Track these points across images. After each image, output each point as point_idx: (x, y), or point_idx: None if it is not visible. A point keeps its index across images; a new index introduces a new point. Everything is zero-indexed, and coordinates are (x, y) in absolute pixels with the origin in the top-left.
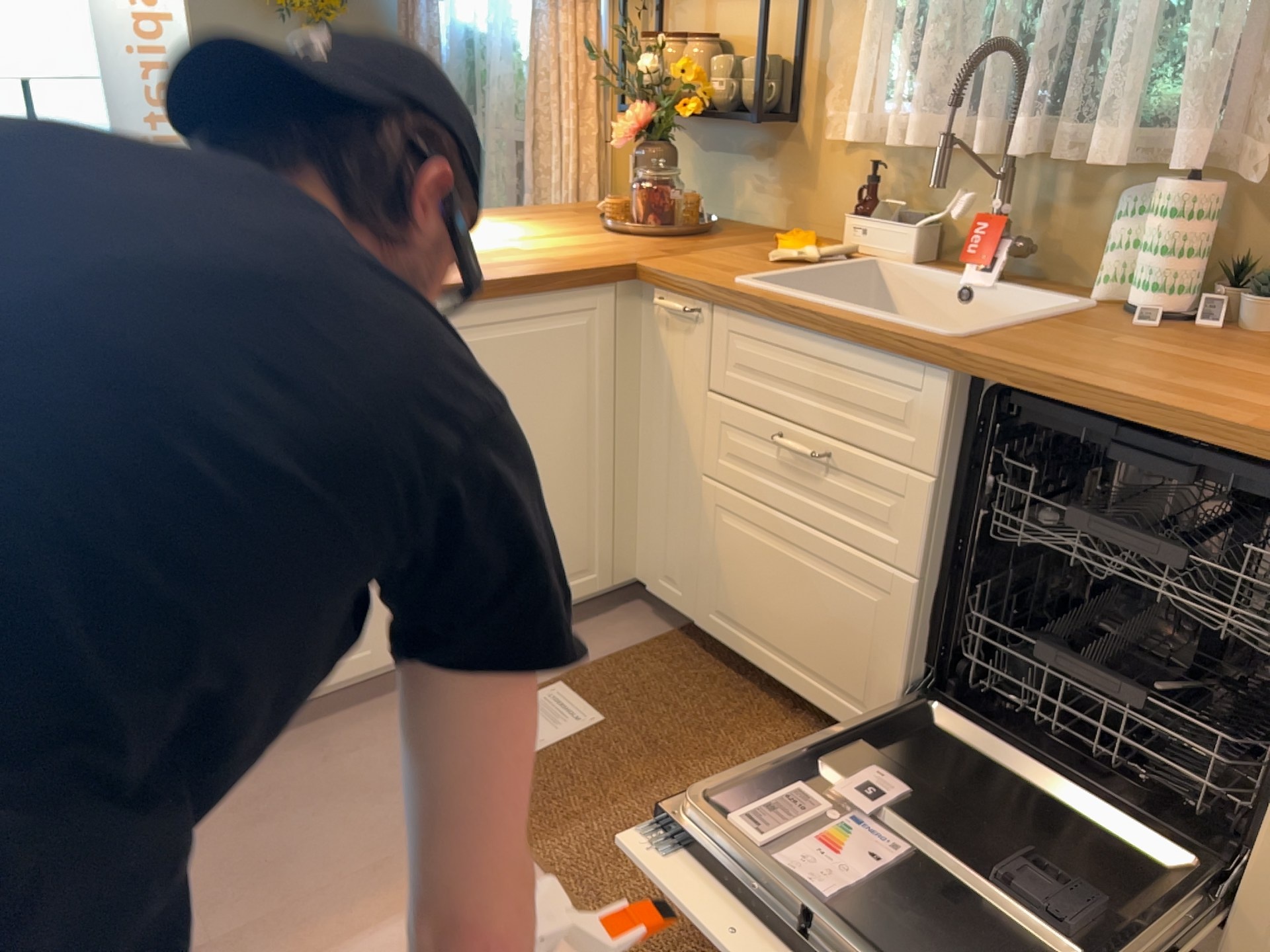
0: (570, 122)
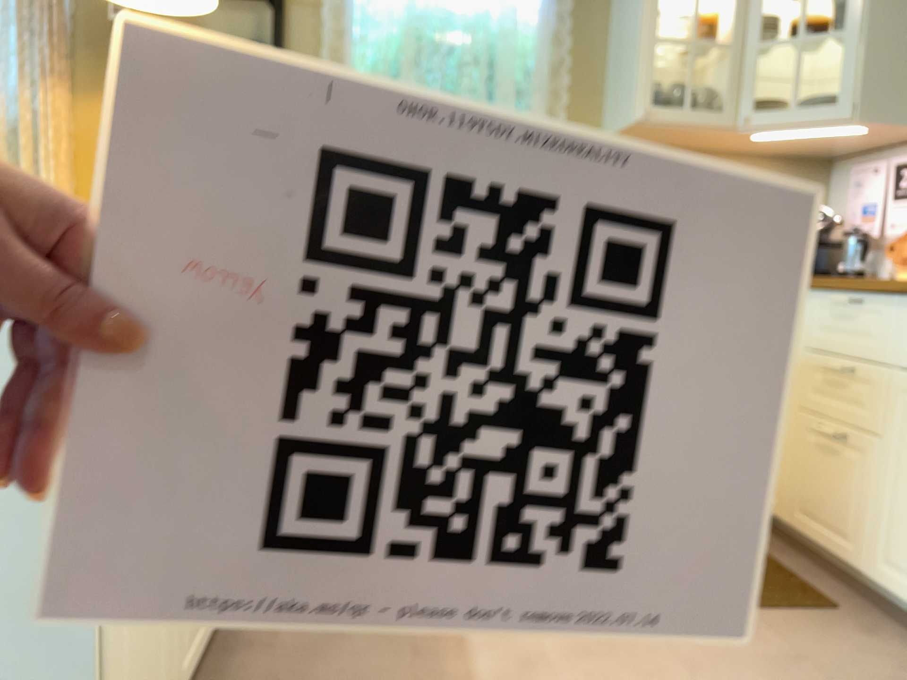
0: (53, 174)
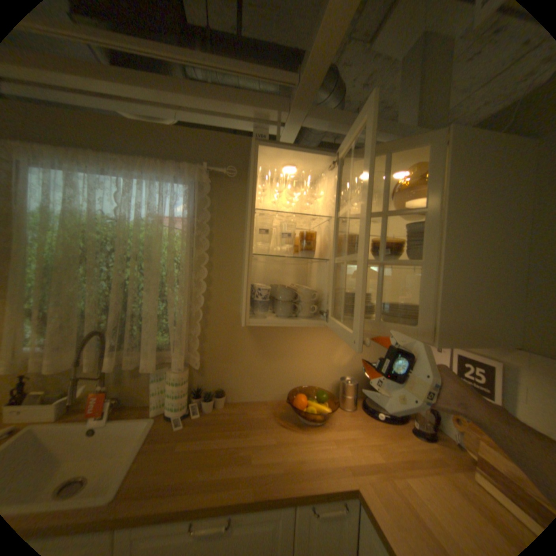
0: None
